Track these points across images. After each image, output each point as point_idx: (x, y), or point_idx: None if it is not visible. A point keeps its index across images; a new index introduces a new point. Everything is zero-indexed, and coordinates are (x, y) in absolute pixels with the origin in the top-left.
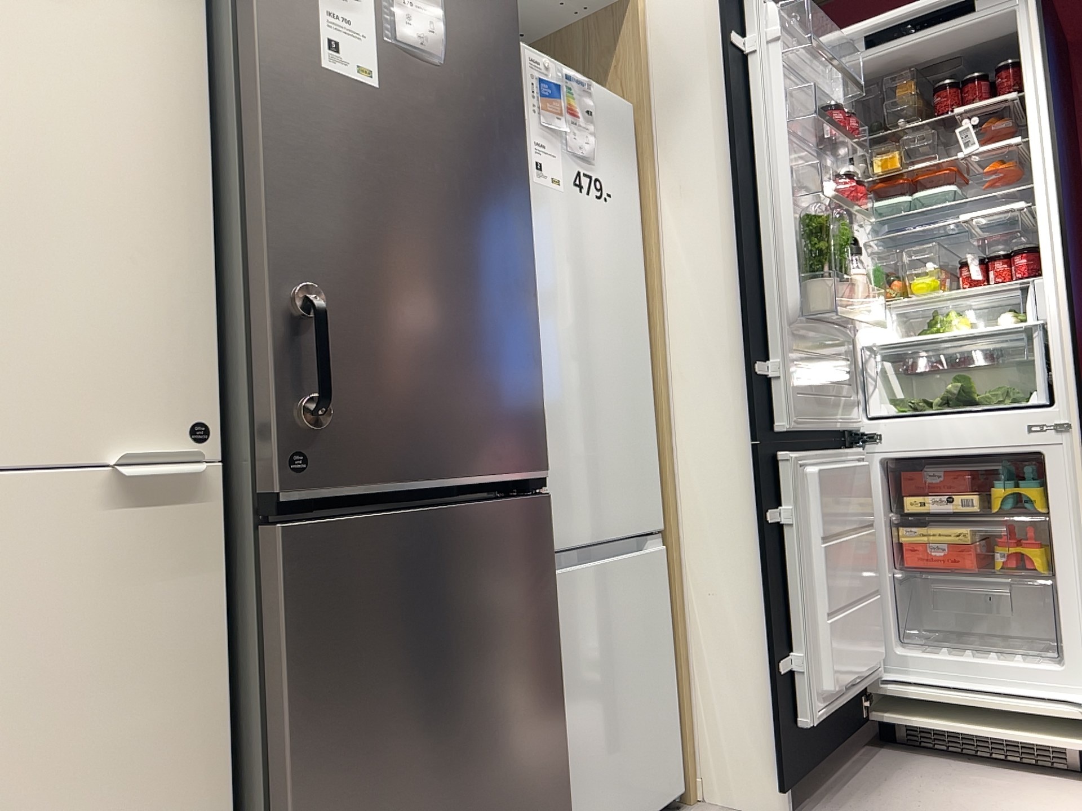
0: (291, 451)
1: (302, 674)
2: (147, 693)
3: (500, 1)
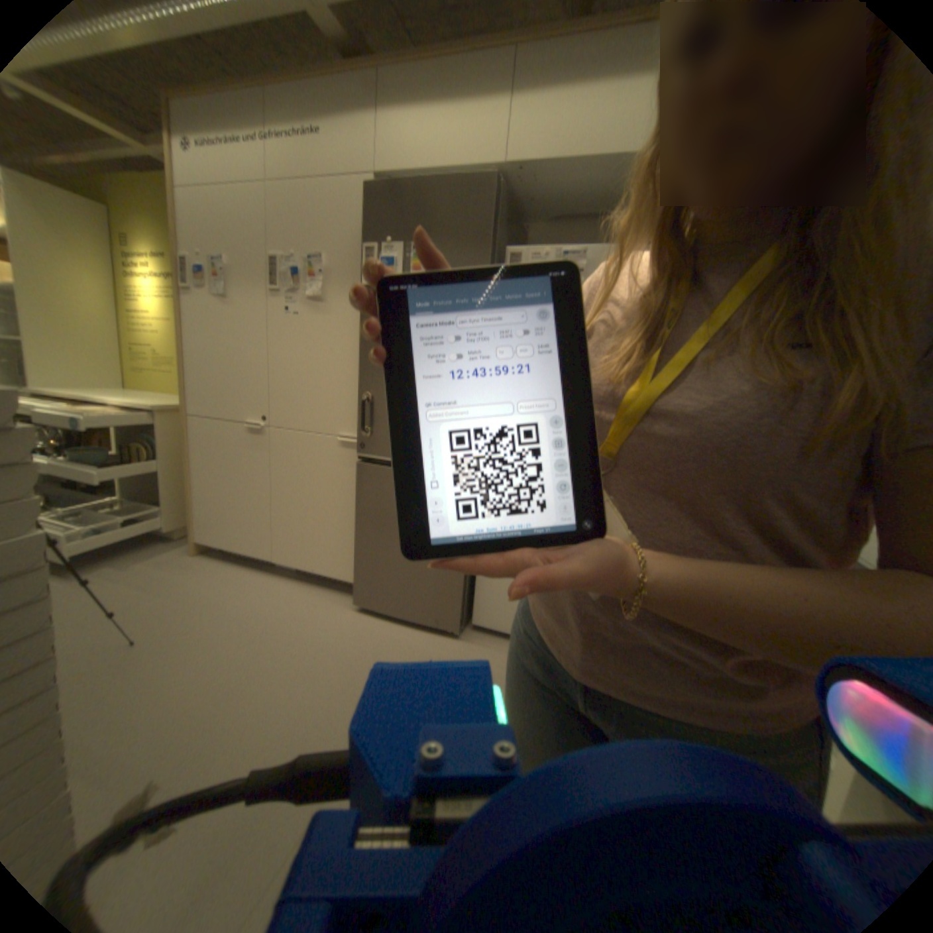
0: (362, 442)
1: (360, 502)
2: (345, 492)
3: (476, 246)
